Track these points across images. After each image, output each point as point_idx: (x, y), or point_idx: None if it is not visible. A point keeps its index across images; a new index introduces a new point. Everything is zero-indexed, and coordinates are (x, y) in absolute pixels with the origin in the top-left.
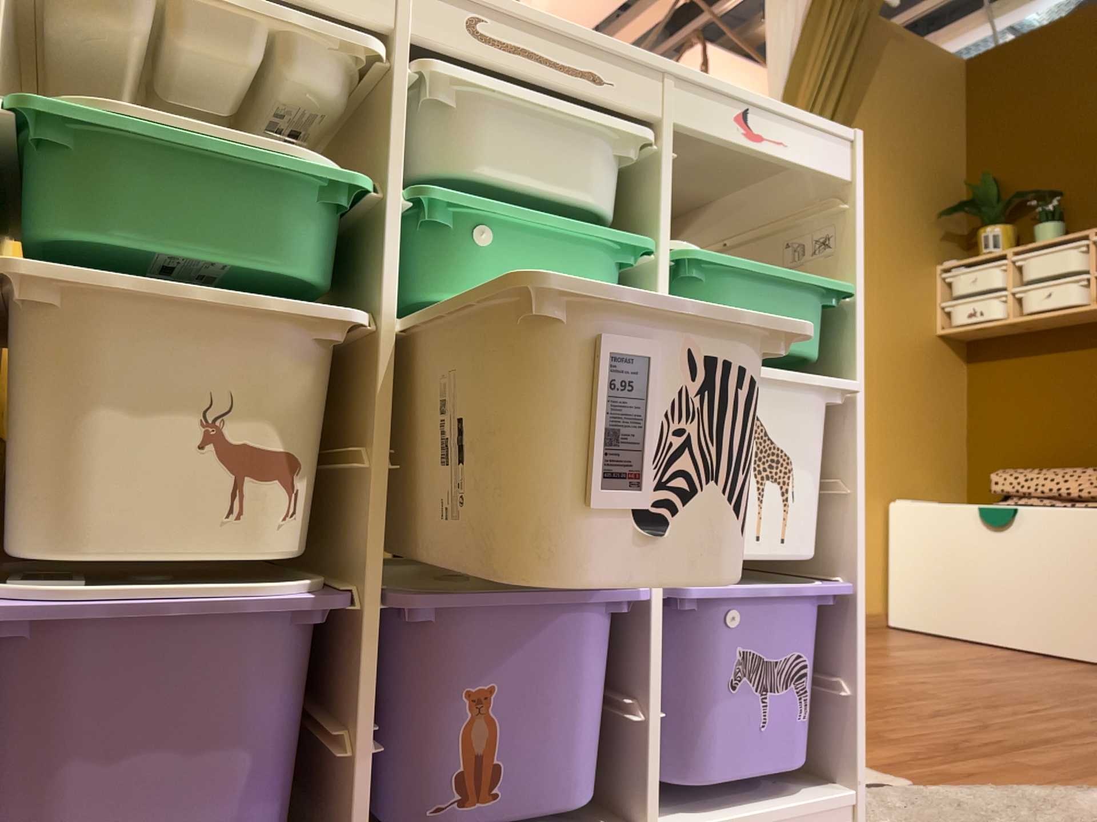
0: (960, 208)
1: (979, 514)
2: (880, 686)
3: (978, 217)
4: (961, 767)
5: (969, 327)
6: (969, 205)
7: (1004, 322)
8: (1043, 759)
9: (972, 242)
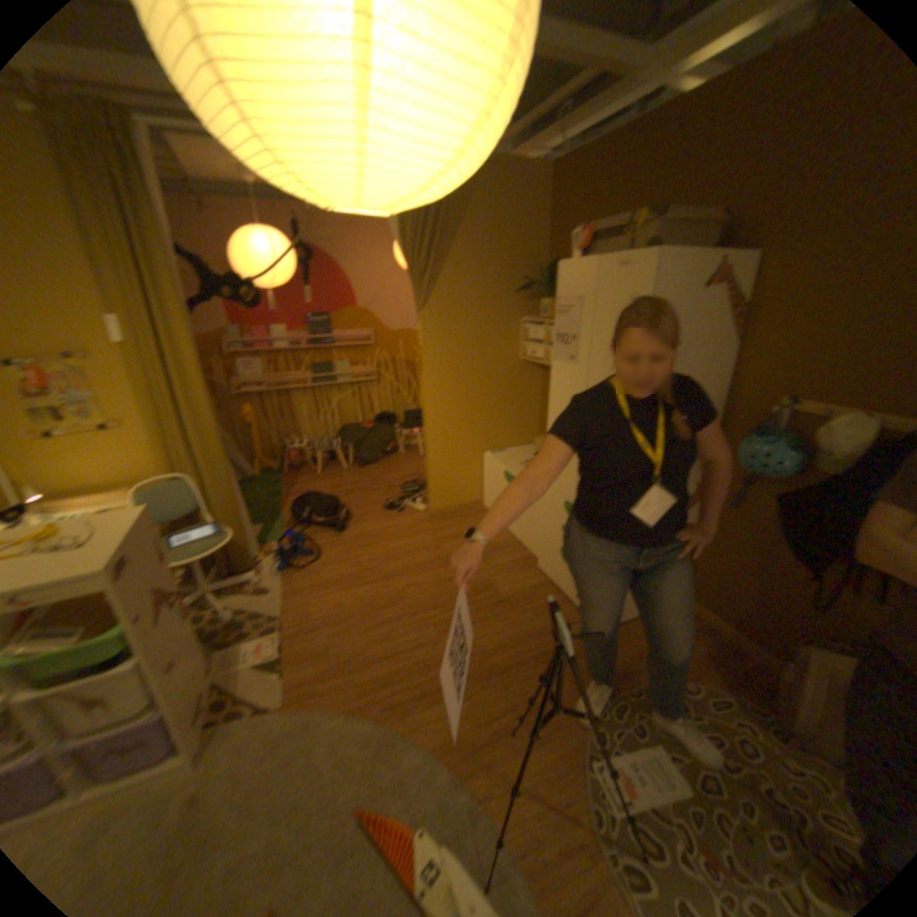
0: (534, 284)
1: (504, 478)
2: (385, 598)
3: (544, 291)
4: (318, 695)
5: (533, 362)
6: (537, 284)
7: (544, 364)
8: (363, 684)
9: (541, 306)
